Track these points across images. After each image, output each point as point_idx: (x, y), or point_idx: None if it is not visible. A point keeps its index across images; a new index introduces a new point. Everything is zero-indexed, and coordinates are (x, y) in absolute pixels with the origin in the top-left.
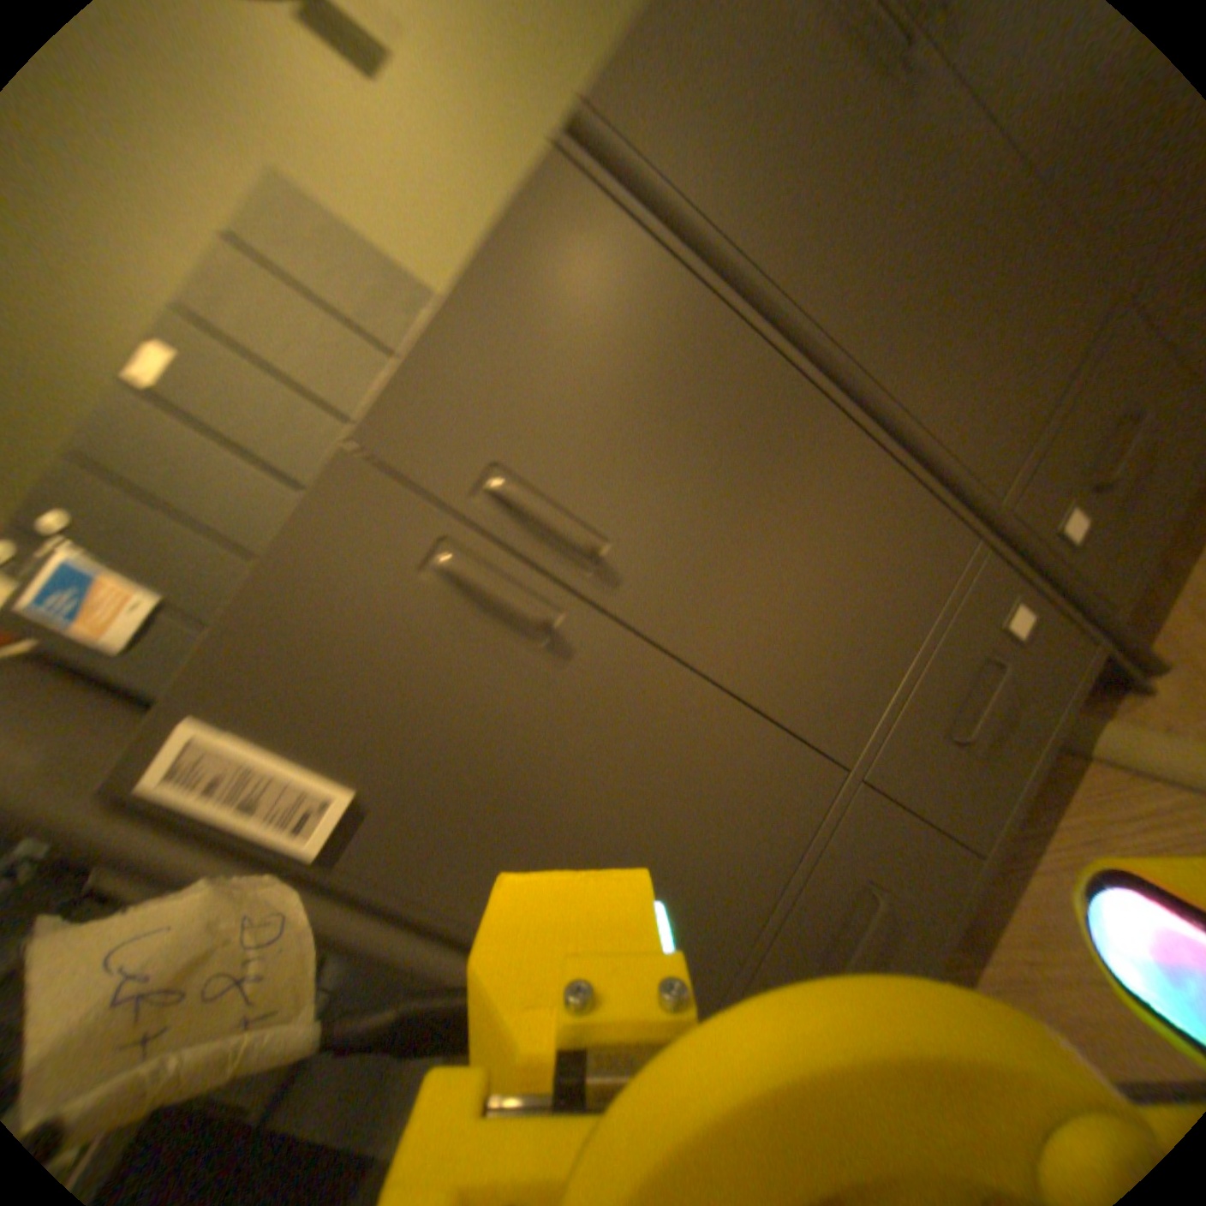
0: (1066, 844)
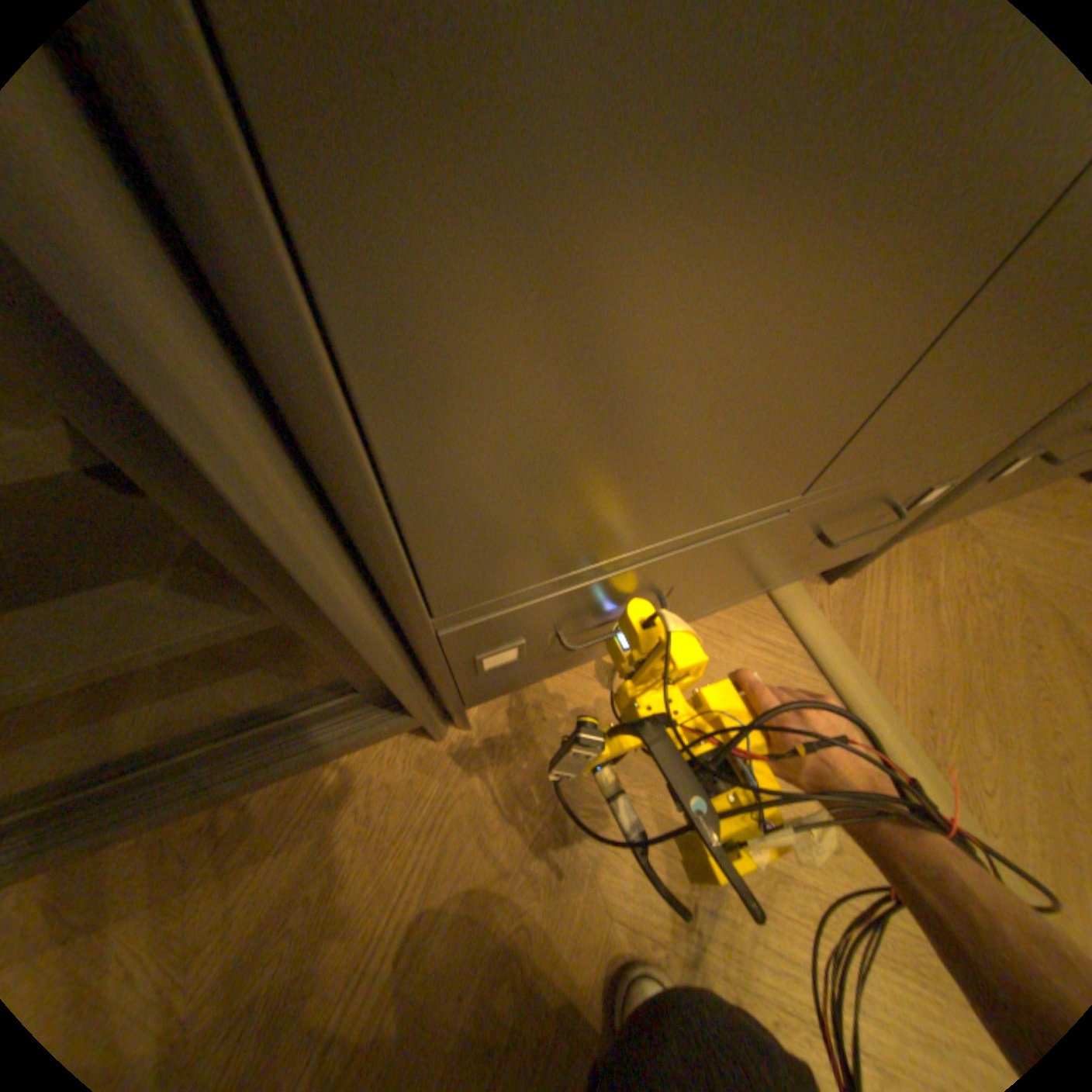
0: (708, 625)
